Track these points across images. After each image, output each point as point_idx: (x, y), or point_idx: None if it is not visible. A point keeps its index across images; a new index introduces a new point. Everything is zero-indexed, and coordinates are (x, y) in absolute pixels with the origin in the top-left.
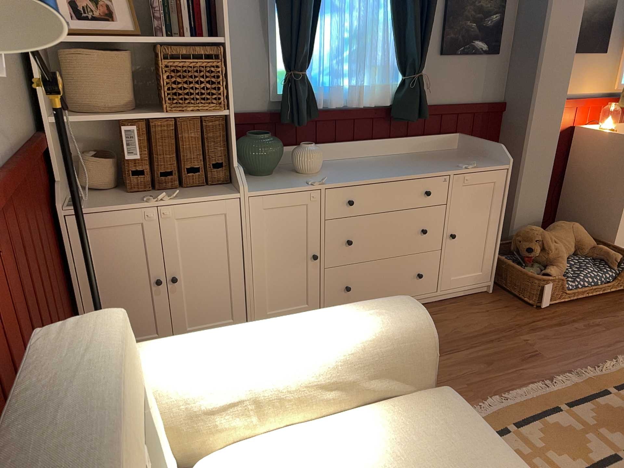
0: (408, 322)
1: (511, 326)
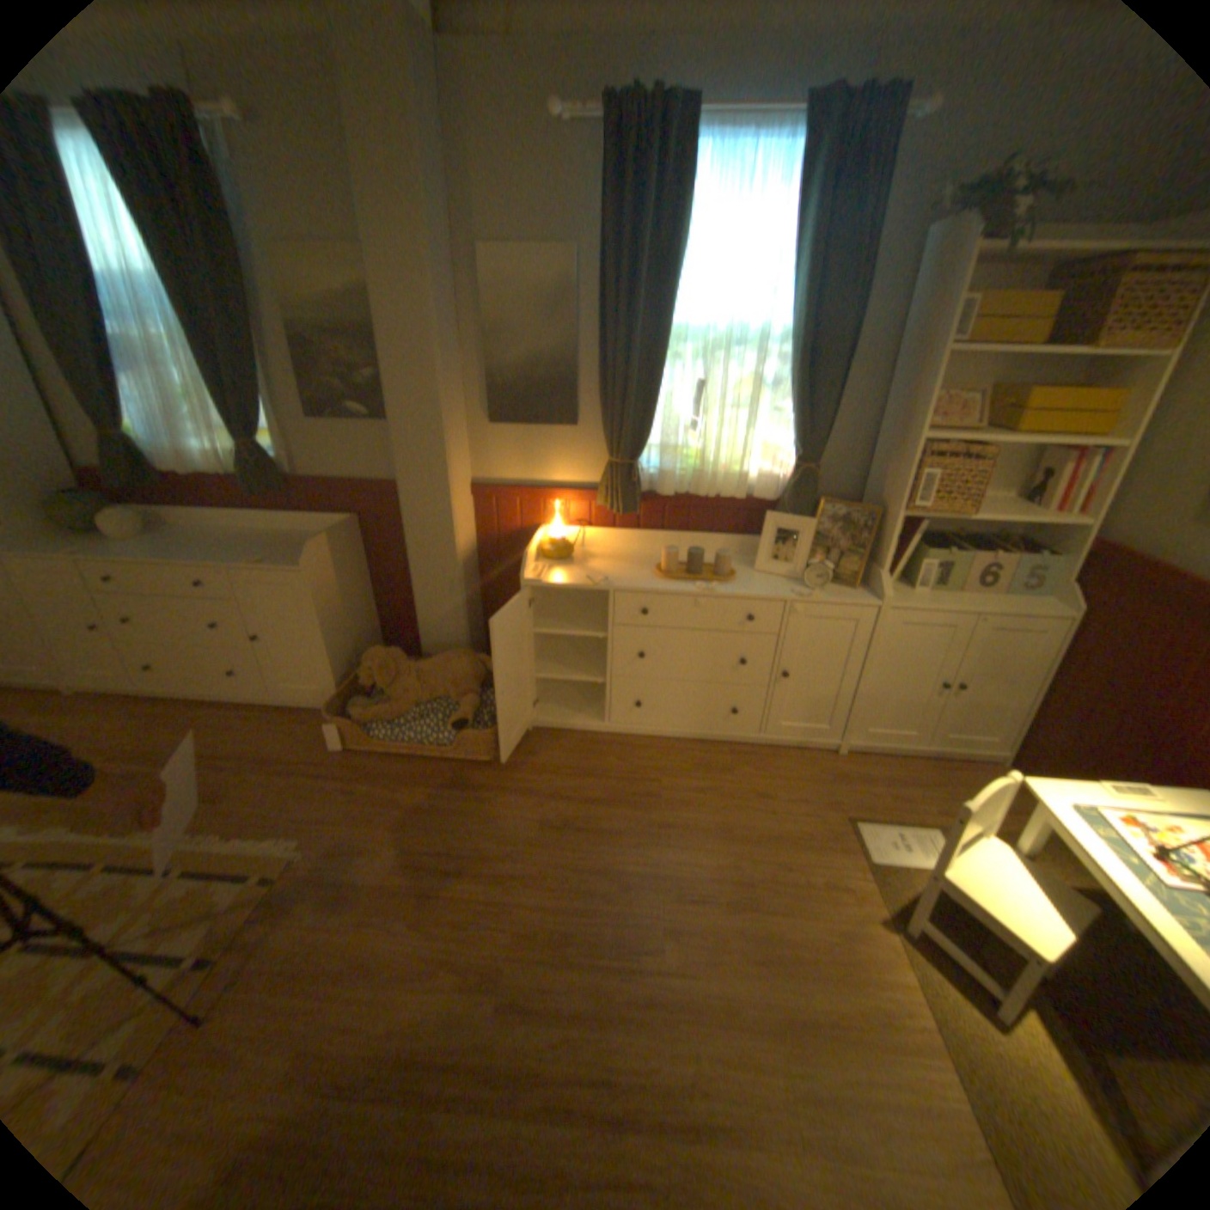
0: None
1: (270, 762)
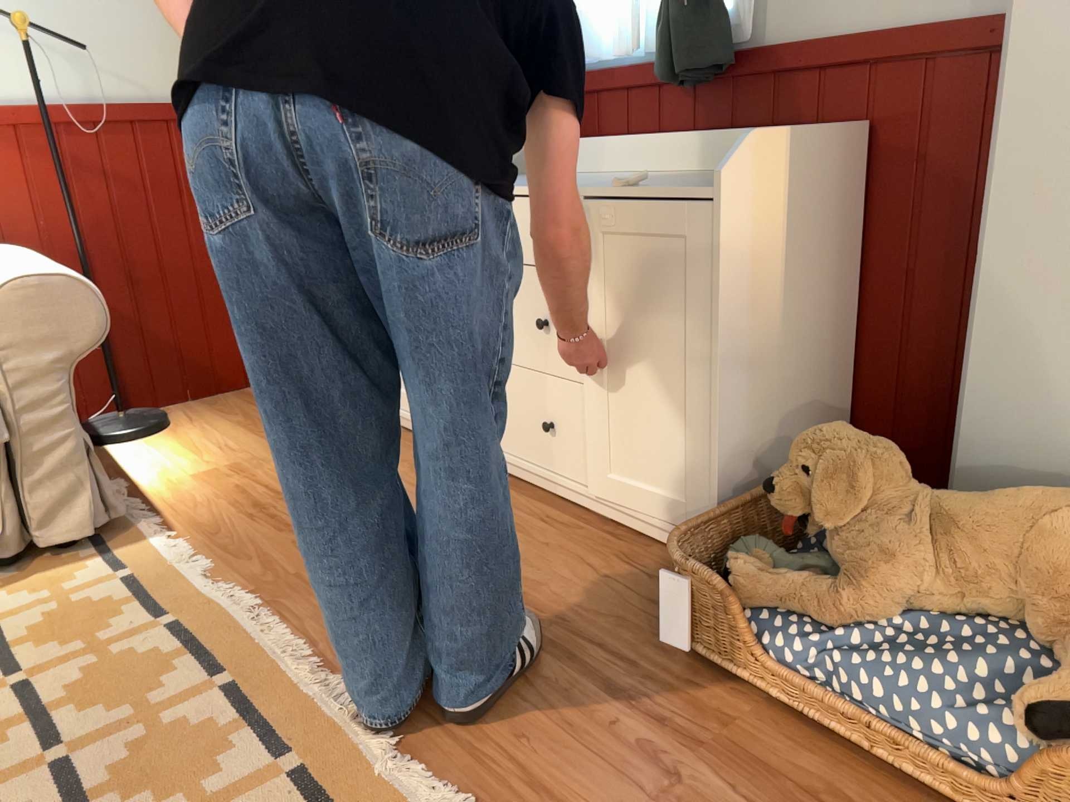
0: (0, 281)
1: (551, 611)
